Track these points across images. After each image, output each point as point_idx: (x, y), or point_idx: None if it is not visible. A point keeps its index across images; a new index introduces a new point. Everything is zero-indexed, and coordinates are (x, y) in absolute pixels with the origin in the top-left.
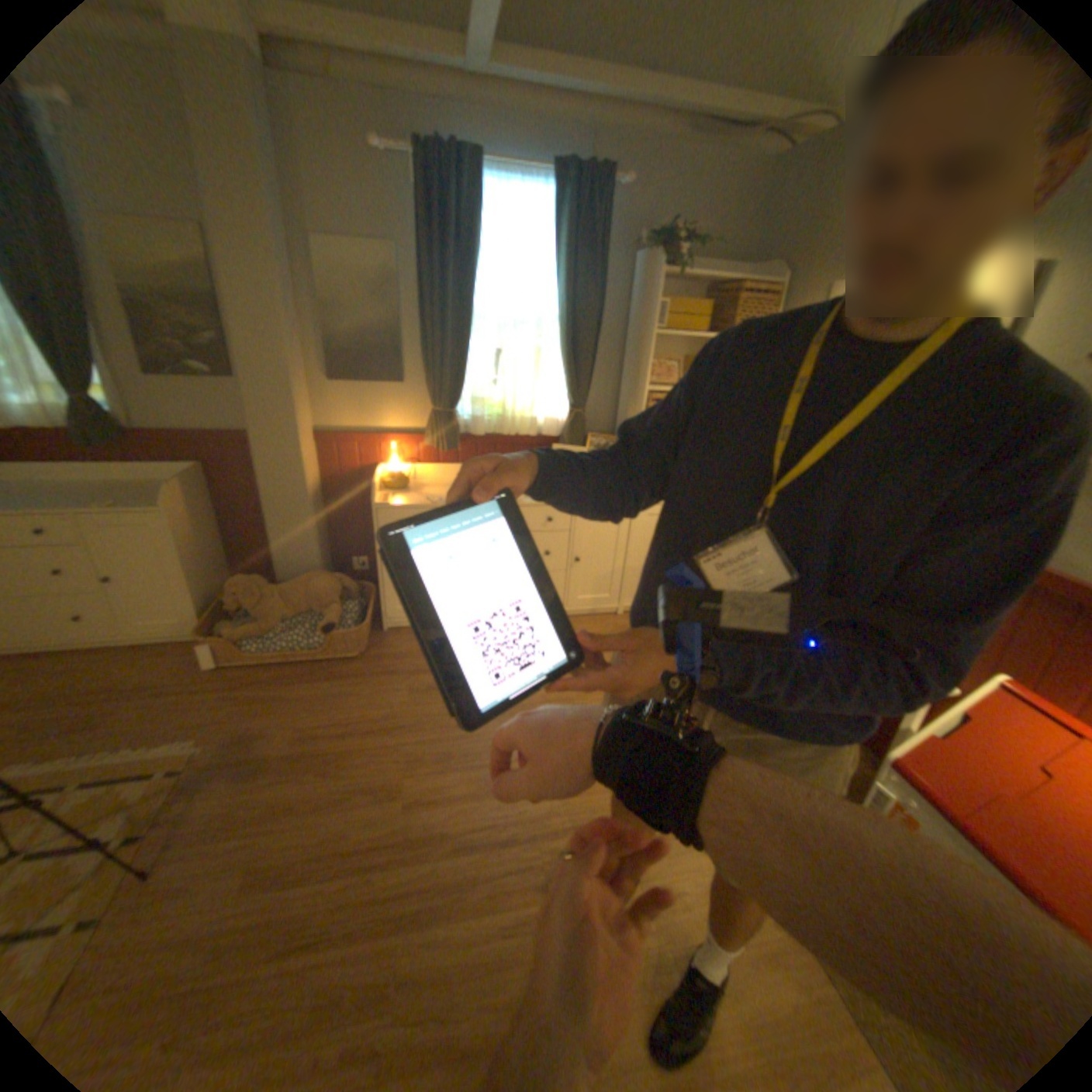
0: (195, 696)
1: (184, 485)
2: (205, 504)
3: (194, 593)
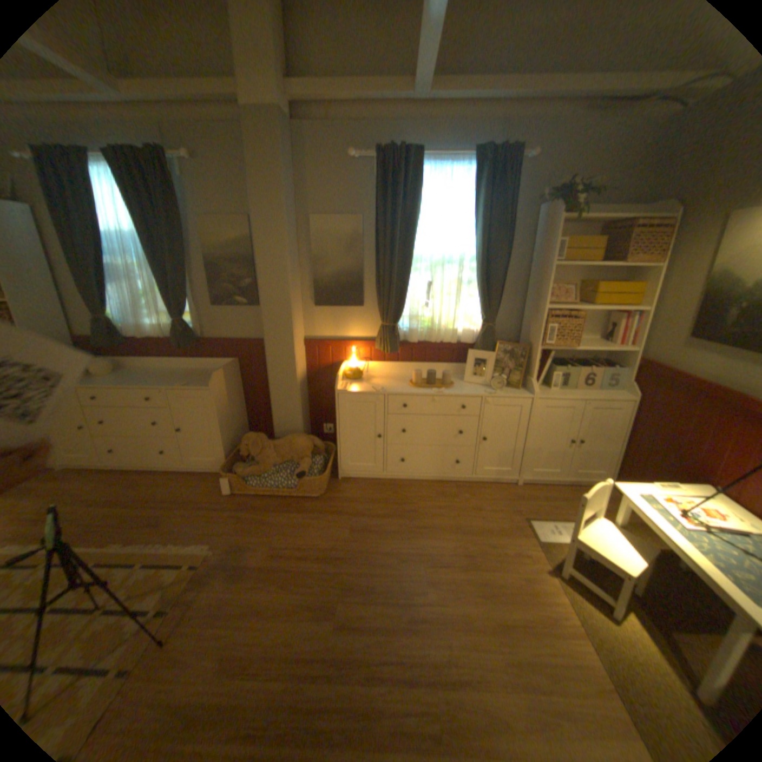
0: (216, 512)
1: (227, 373)
2: (238, 384)
3: (225, 442)
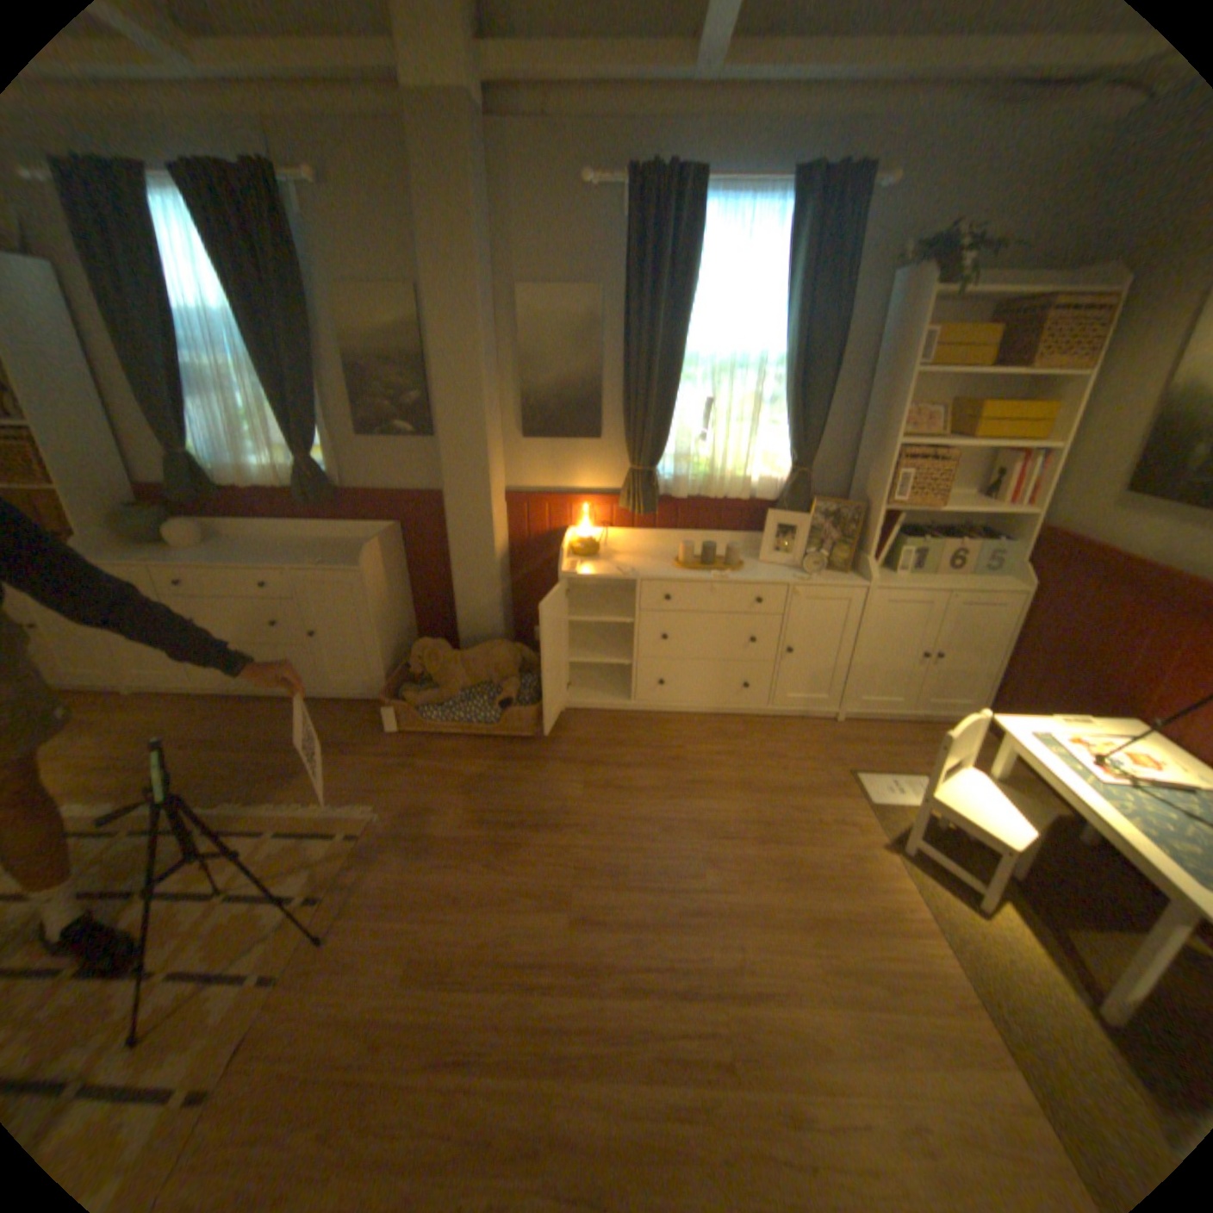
0: (378, 758)
1: (384, 545)
2: (401, 563)
3: (385, 653)
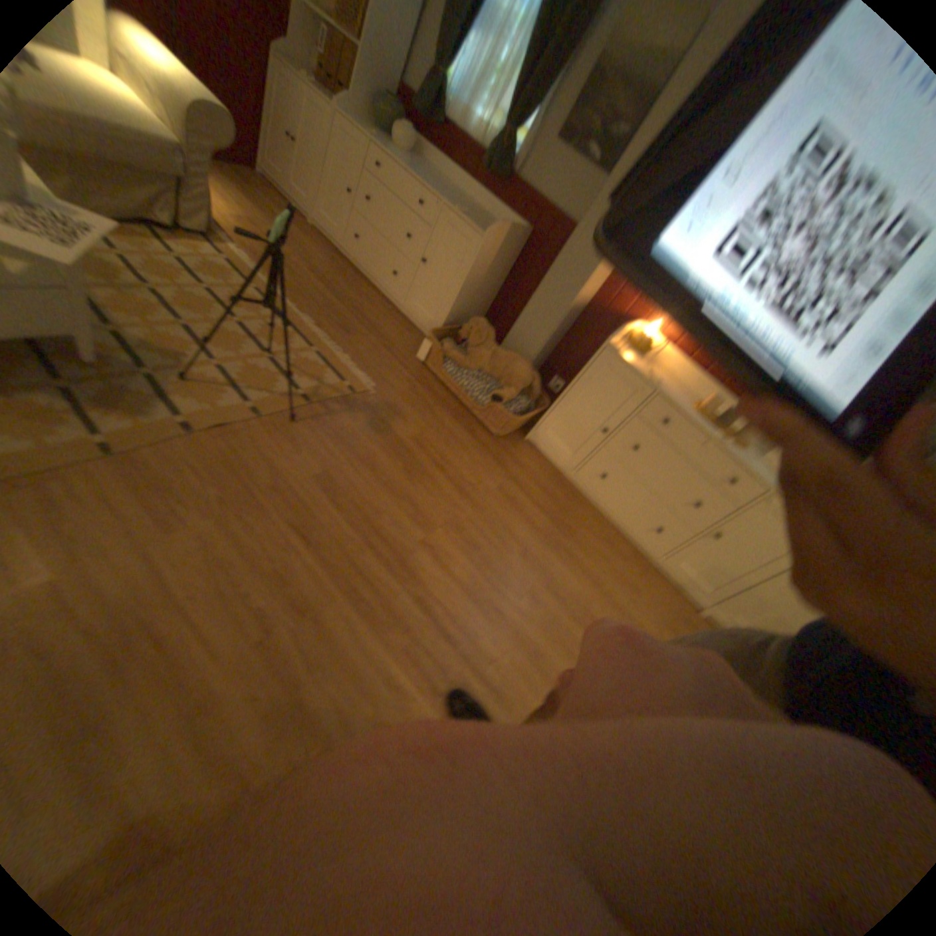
0: (401, 366)
1: (512, 235)
2: (511, 261)
3: (455, 310)
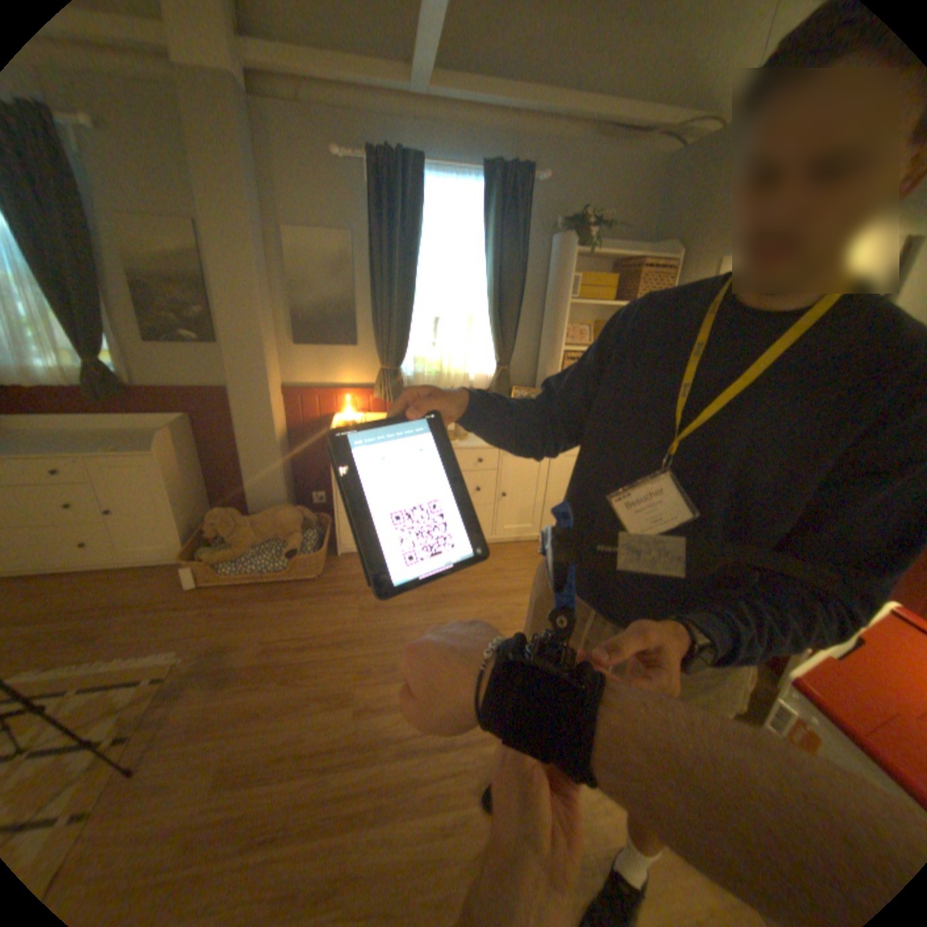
0: (178, 612)
1: (175, 432)
2: (191, 448)
3: (180, 523)
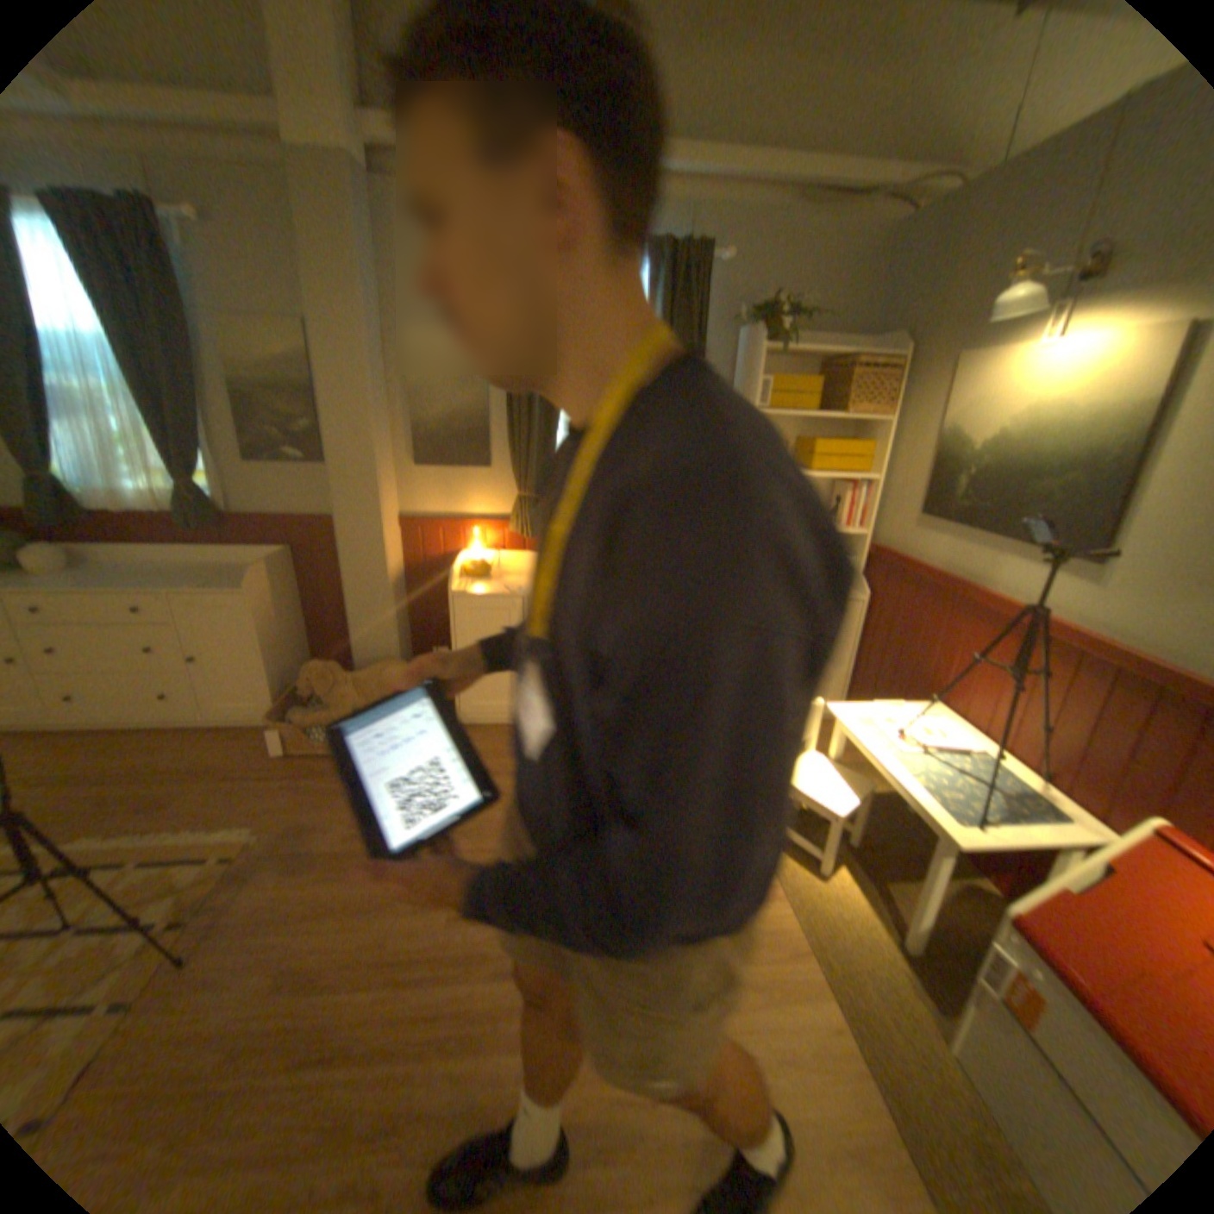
0: (261, 783)
1: (272, 569)
2: (292, 589)
3: (272, 678)
